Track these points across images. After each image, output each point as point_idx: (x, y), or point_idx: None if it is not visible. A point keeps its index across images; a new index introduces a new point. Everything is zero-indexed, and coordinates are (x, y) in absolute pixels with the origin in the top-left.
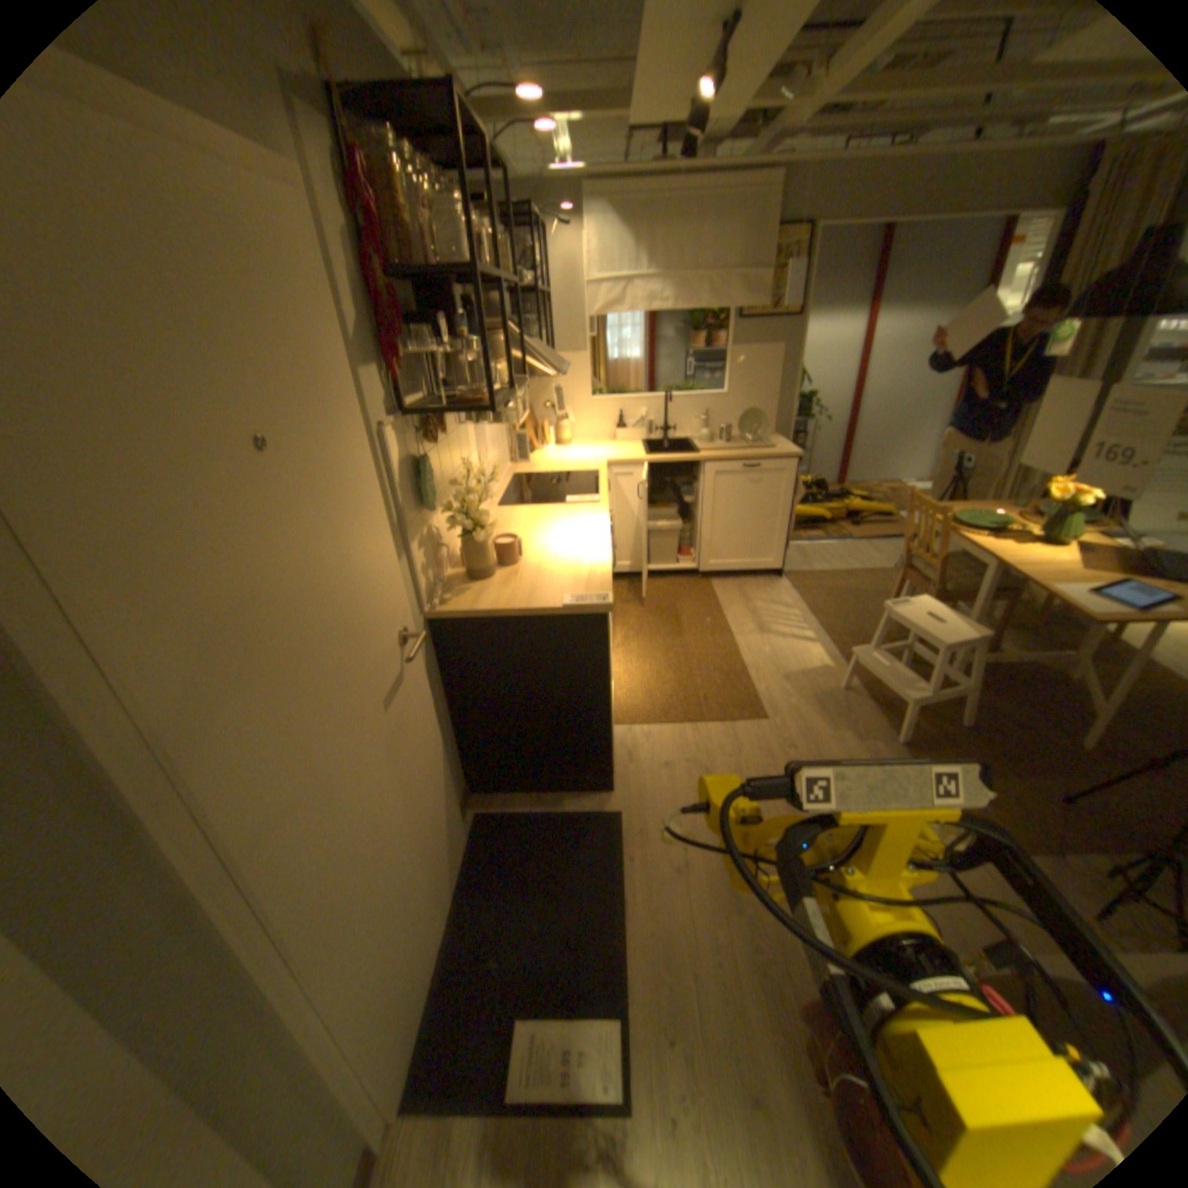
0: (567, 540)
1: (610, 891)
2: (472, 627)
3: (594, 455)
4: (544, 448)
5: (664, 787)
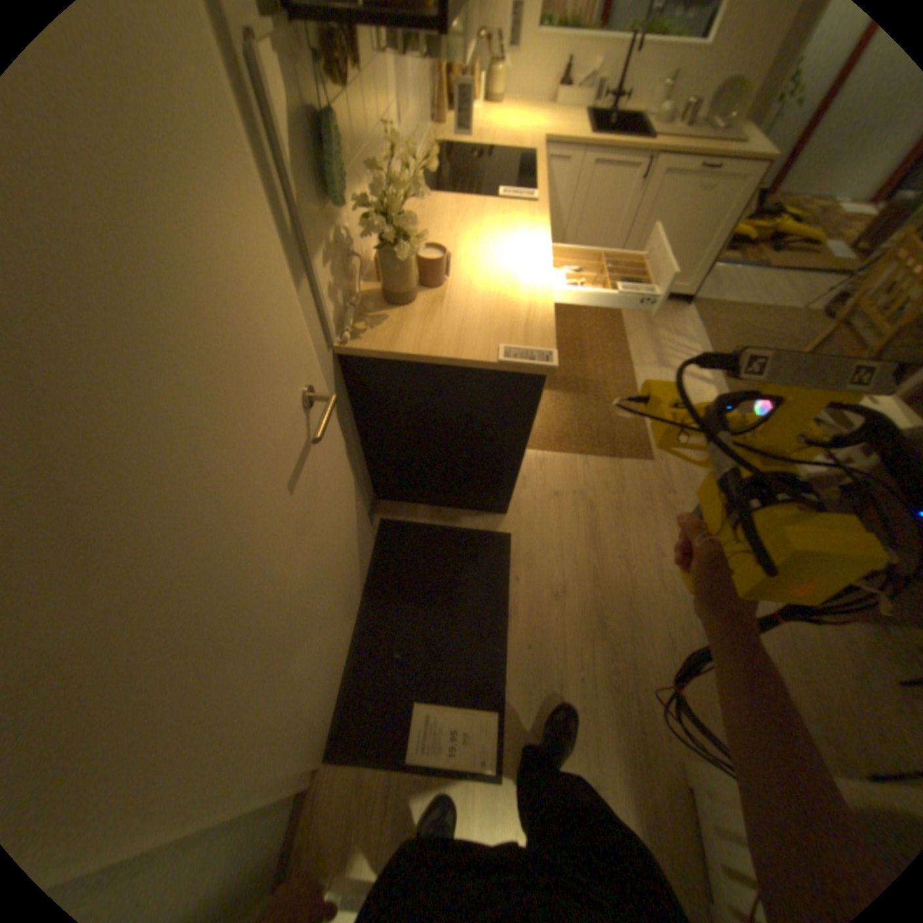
0: (501, 255)
1: (498, 606)
2: (389, 368)
3: (531, 123)
4: (472, 104)
5: (552, 515)
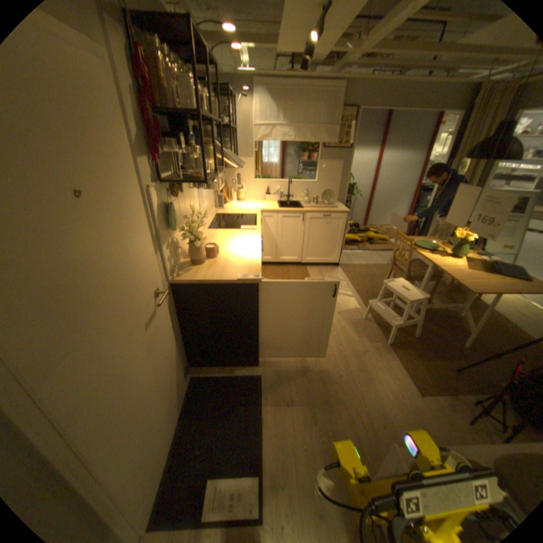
0: (241, 246)
1: (256, 413)
2: (193, 287)
3: (255, 206)
4: (232, 201)
5: (283, 363)
